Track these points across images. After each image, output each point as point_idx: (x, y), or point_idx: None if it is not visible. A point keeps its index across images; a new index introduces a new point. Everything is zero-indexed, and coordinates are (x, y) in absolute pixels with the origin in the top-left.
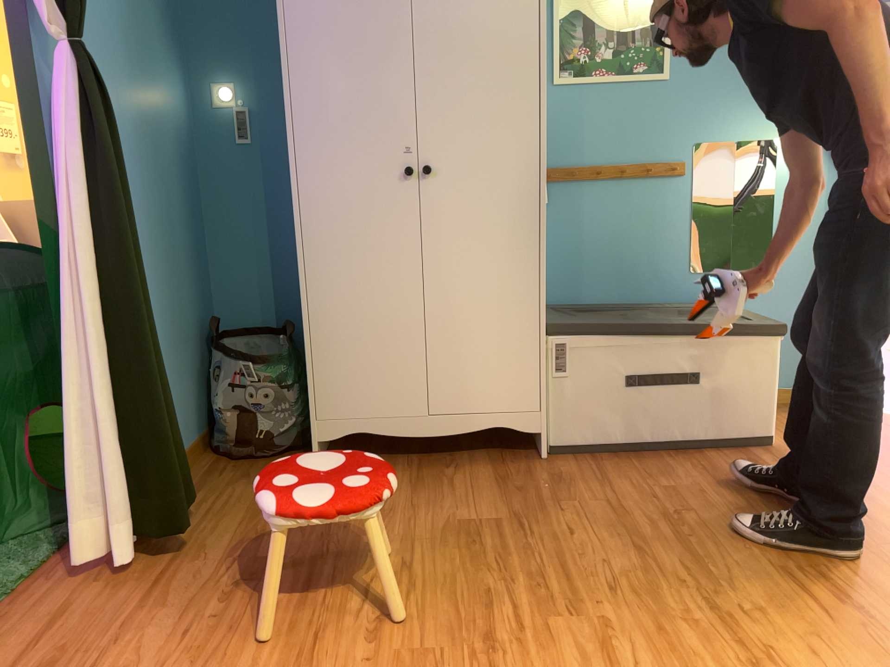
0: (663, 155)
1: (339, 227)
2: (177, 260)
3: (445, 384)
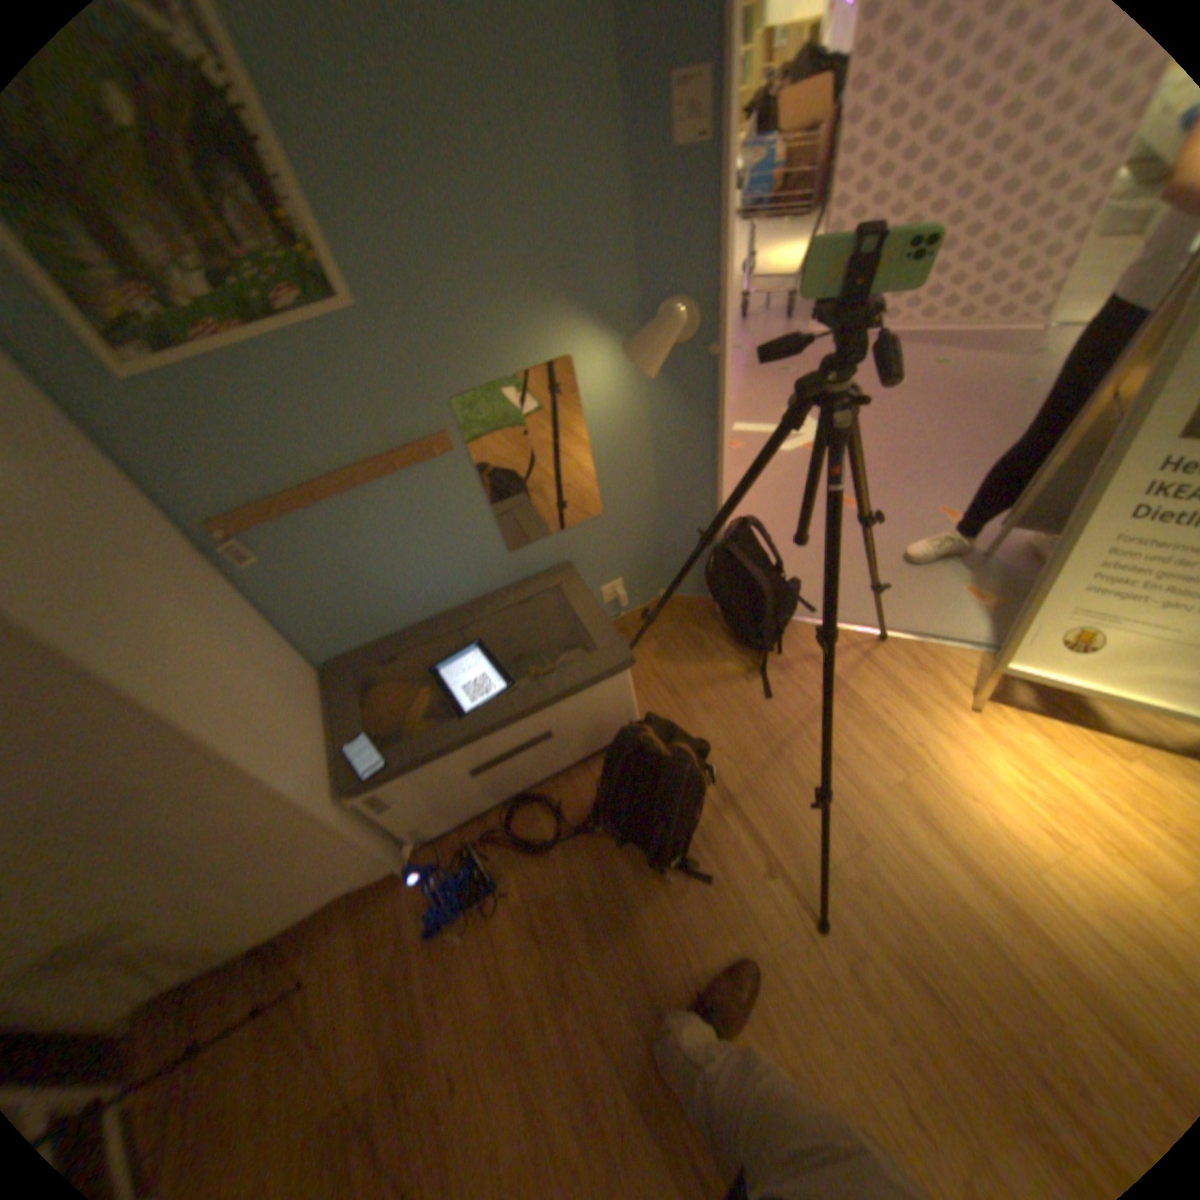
0: (412, 430)
1: None
2: None
3: (241, 898)
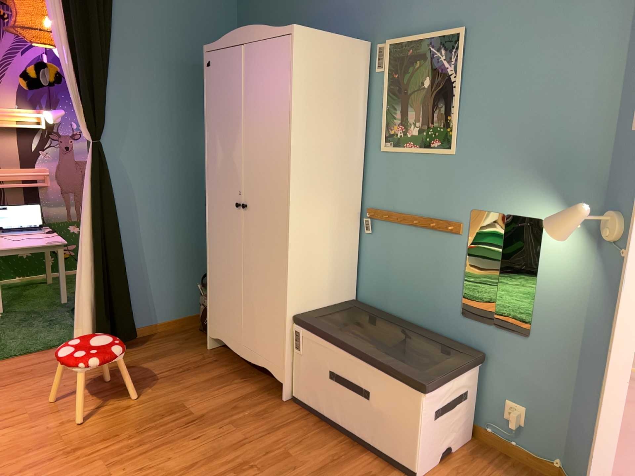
0: (448, 214)
1: (218, 228)
2: (195, 225)
3: (254, 332)
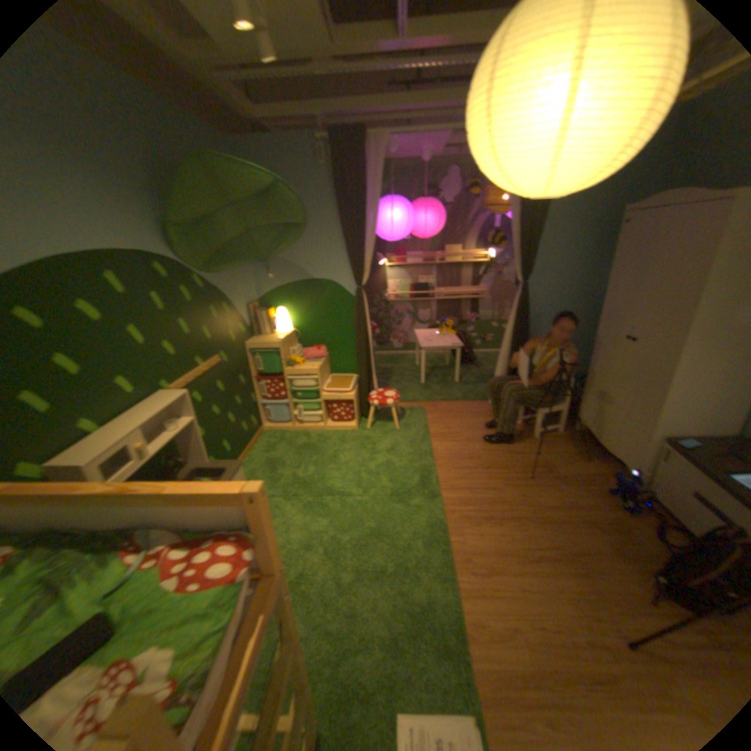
0: None
1: (605, 351)
2: (583, 340)
3: (619, 434)
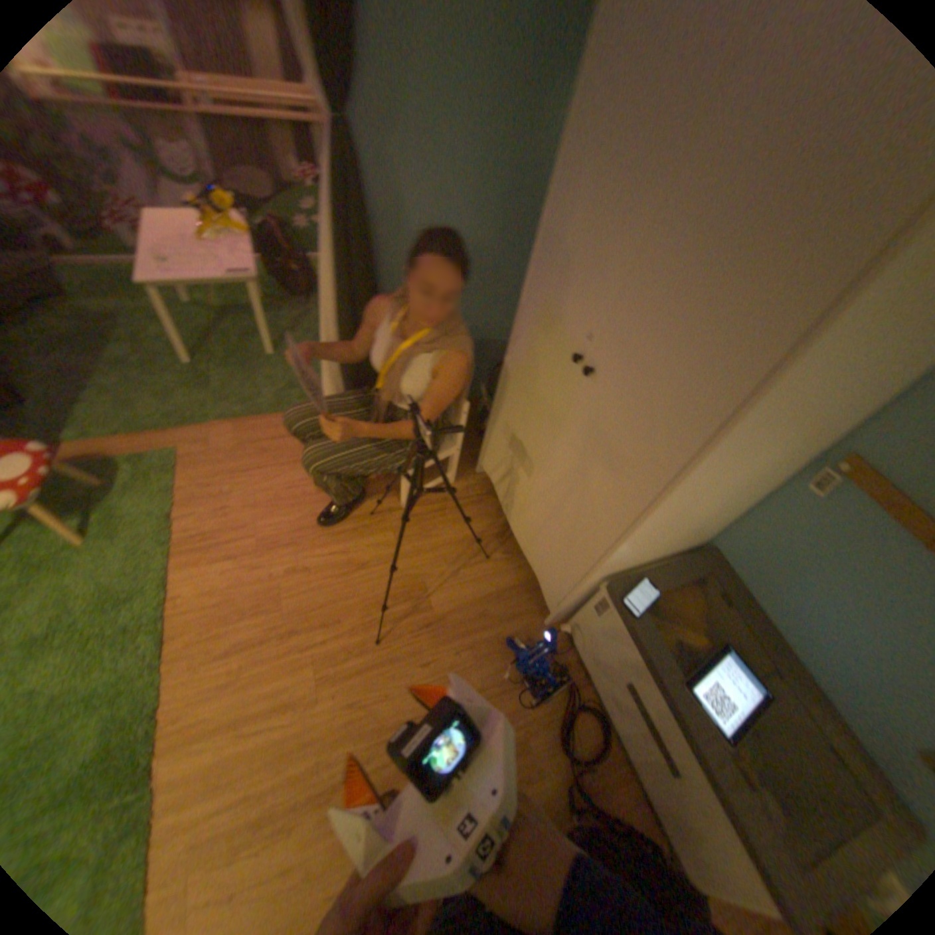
0: None
1: (530, 360)
2: (501, 290)
3: (537, 523)
